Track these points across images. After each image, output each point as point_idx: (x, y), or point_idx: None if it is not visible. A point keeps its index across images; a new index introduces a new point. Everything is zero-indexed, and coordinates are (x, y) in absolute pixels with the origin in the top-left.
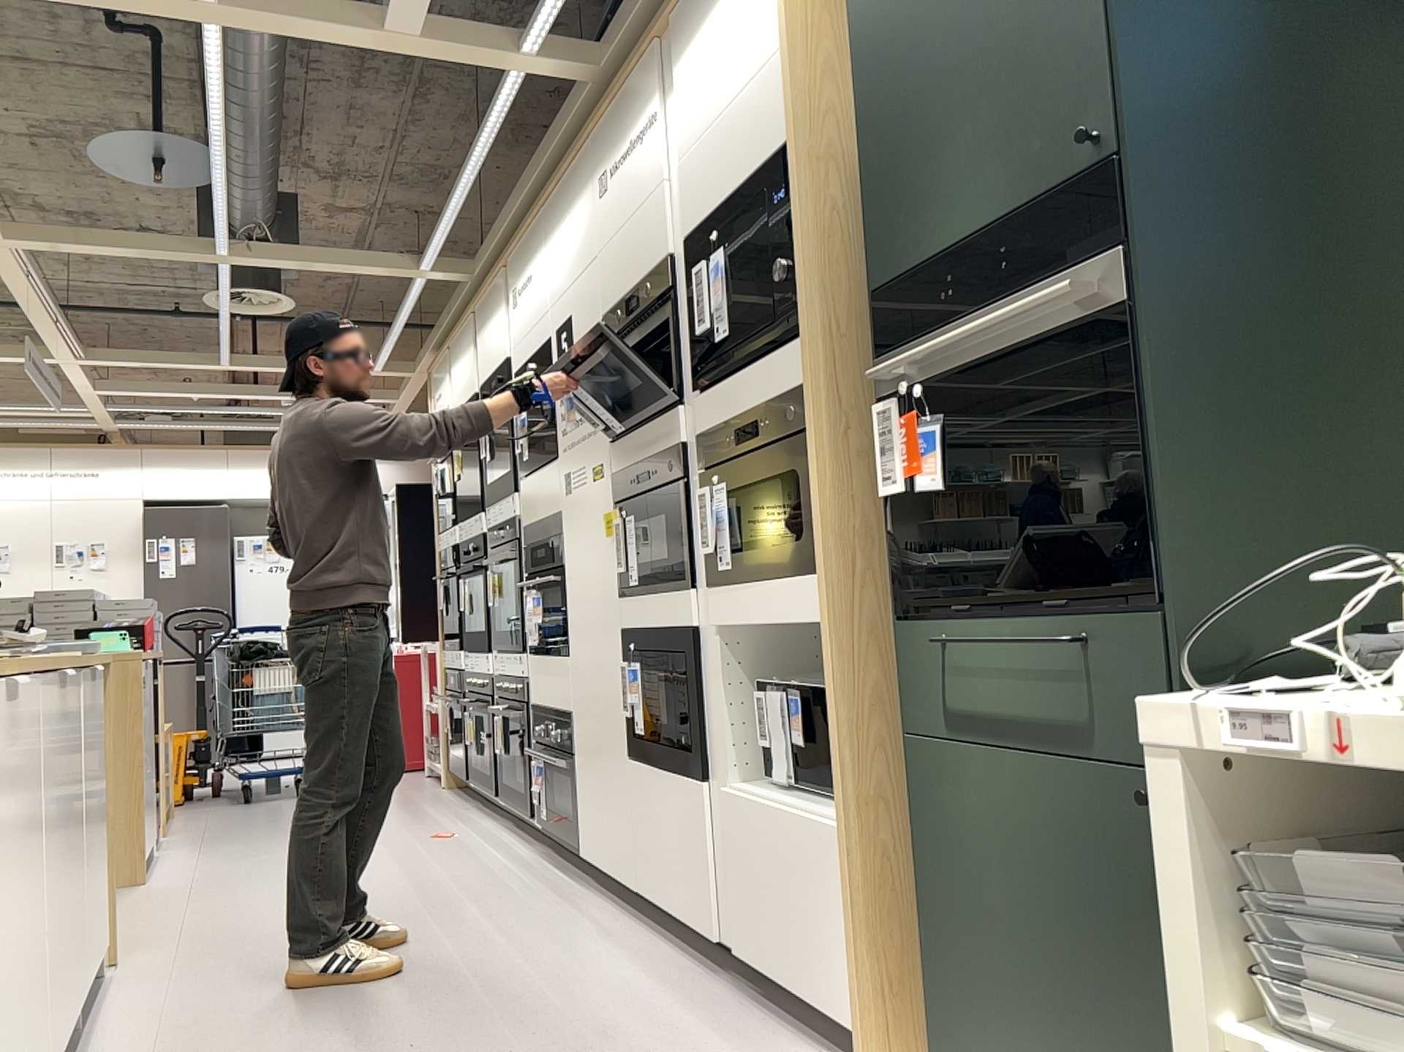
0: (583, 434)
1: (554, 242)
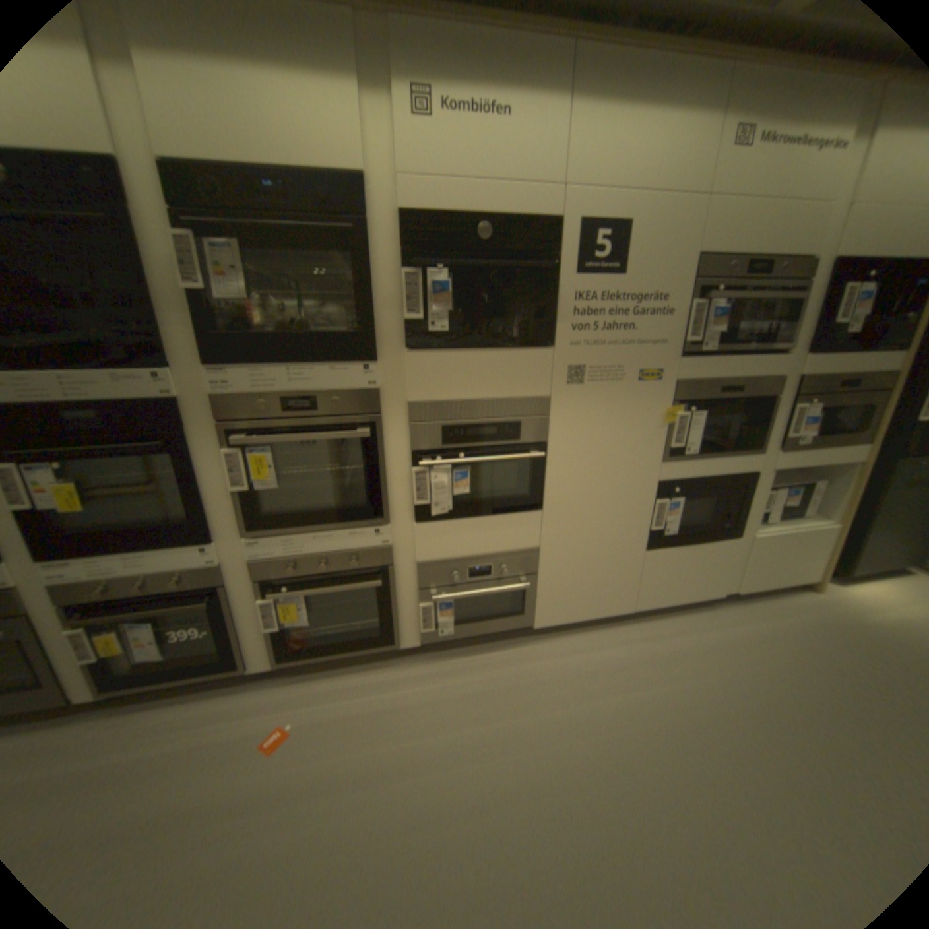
0: (629, 340)
1: (604, 111)
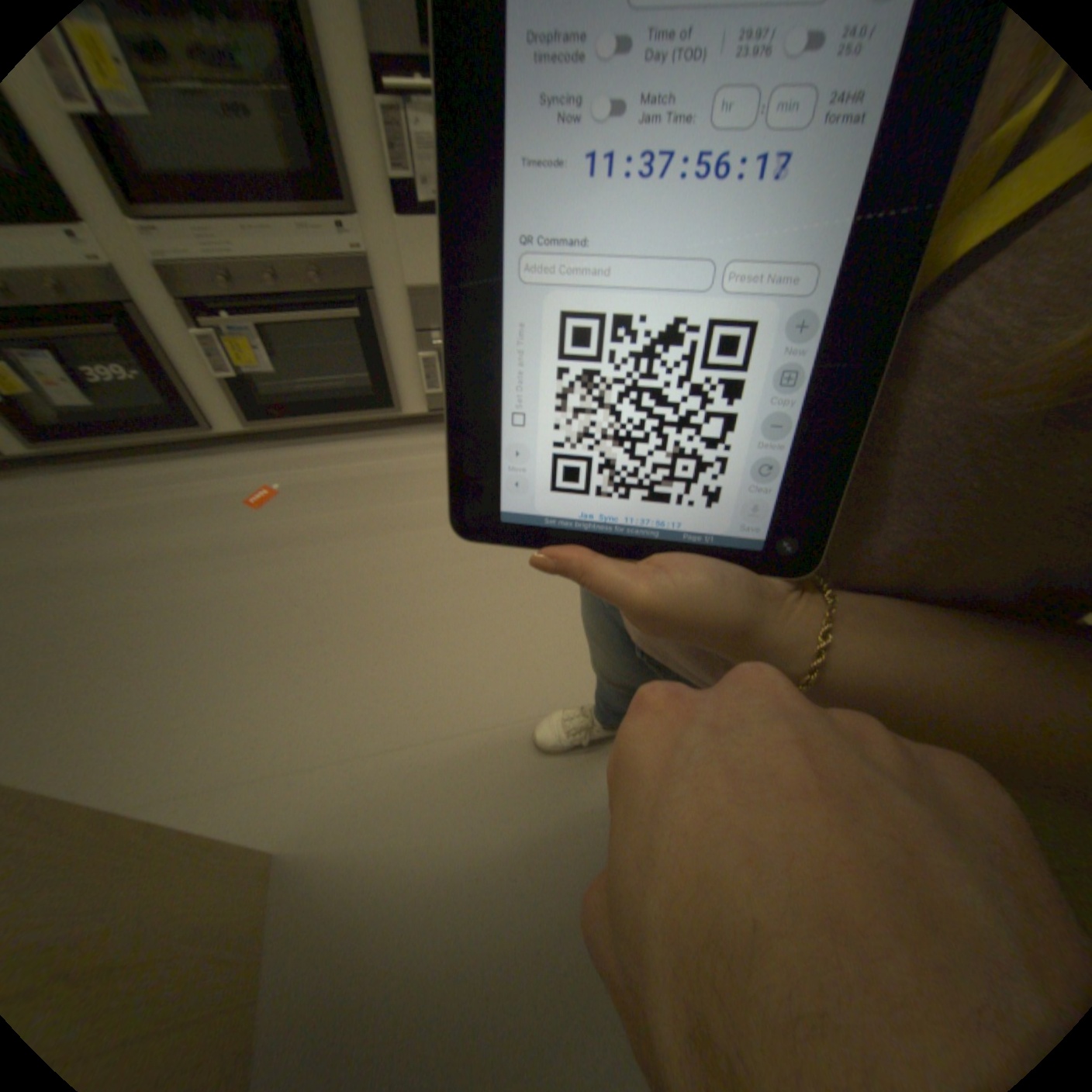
0: None
1: None
